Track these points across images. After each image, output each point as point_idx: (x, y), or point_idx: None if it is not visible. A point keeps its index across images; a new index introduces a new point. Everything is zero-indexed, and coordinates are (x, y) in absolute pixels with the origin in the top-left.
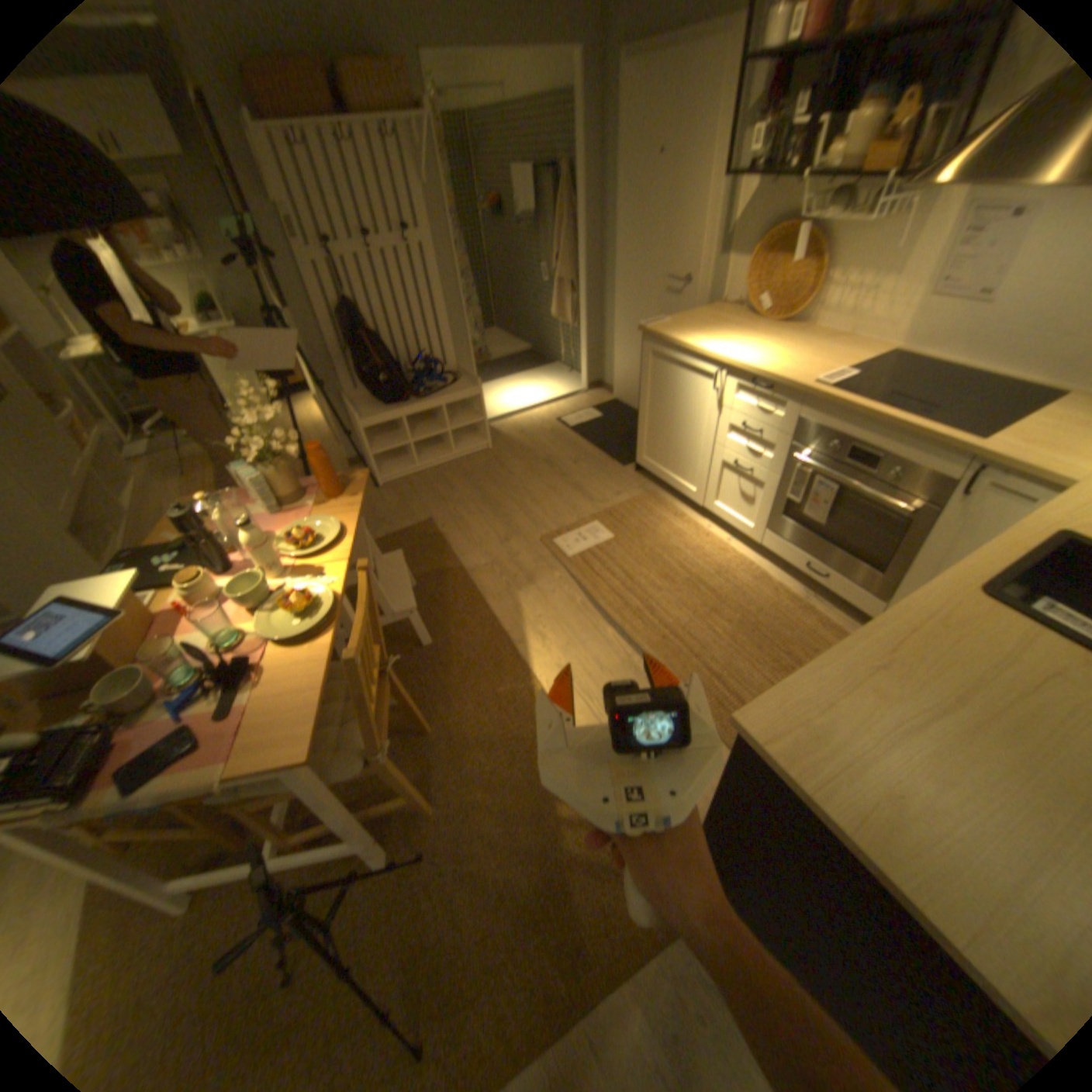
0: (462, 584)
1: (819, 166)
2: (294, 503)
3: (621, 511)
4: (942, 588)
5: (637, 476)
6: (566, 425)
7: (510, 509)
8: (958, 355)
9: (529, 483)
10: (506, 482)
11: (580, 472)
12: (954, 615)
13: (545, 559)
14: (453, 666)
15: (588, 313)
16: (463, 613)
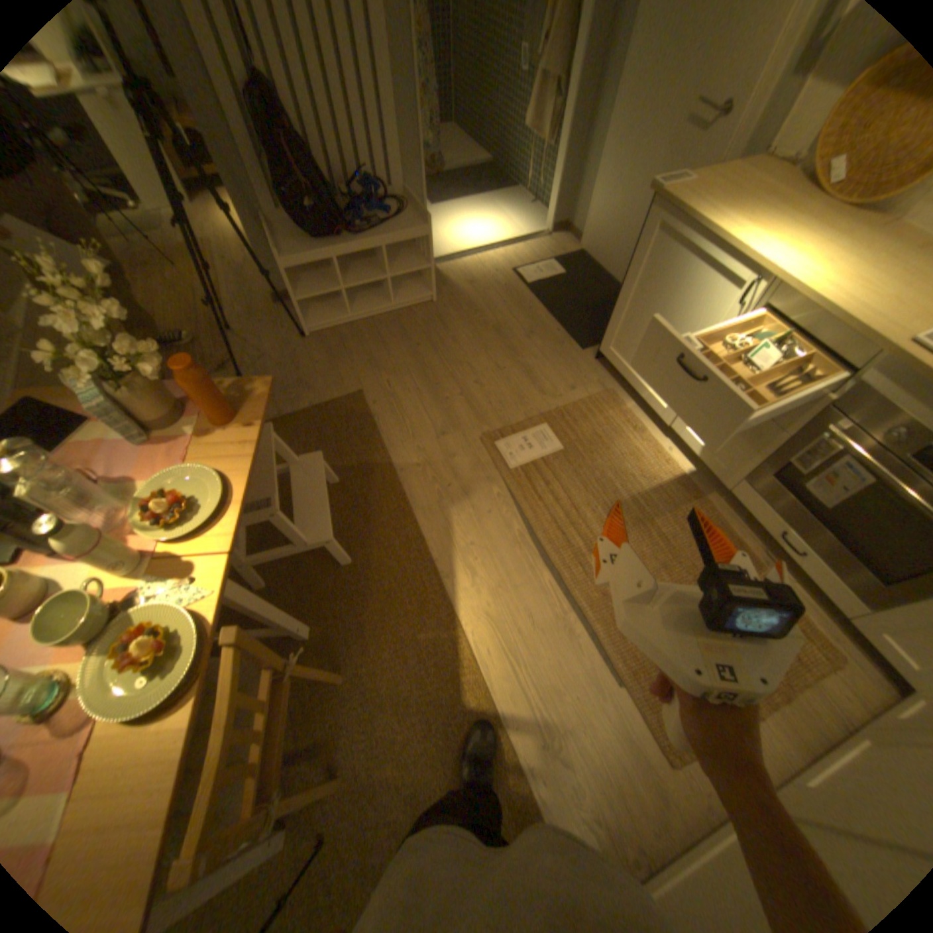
0: (390, 488)
1: None
2: (167, 426)
3: (575, 414)
4: None
5: (597, 366)
6: (523, 281)
7: (450, 391)
8: None
9: (475, 358)
10: (449, 353)
11: (533, 350)
12: None
13: (485, 467)
14: (372, 598)
15: (573, 130)
16: (388, 528)
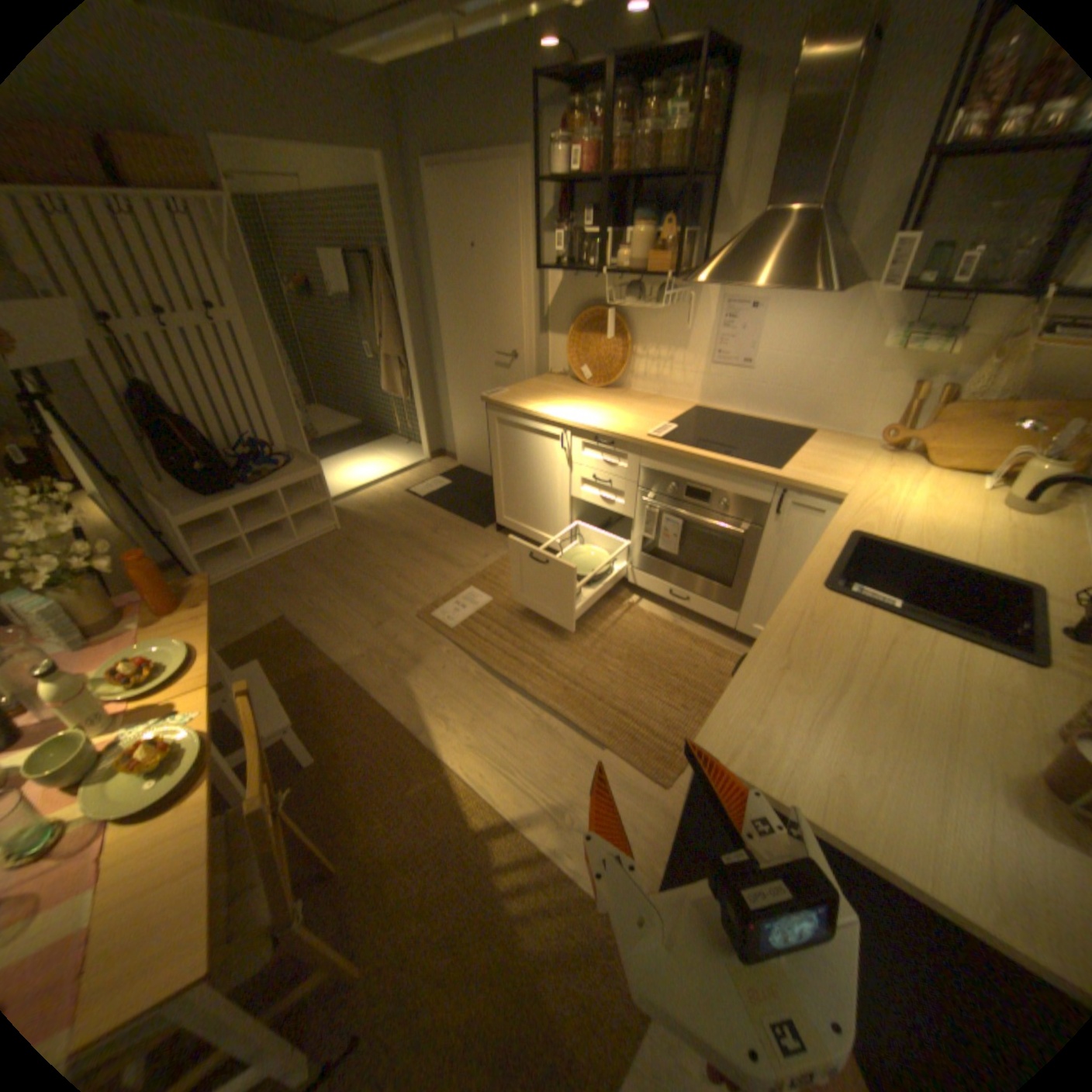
0: (338, 683)
1: (610, 267)
2: (108, 630)
3: (494, 572)
4: (796, 590)
5: (500, 536)
6: (417, 496)
7: (376, 589)
8: (739, 408)
9: (391, 559)
10: (365, 562)
11: (443, 540)
12: (812, 610)
13: (428, 635)
14: (347, 781)
15: (421, 387)
16: (346, 716)
